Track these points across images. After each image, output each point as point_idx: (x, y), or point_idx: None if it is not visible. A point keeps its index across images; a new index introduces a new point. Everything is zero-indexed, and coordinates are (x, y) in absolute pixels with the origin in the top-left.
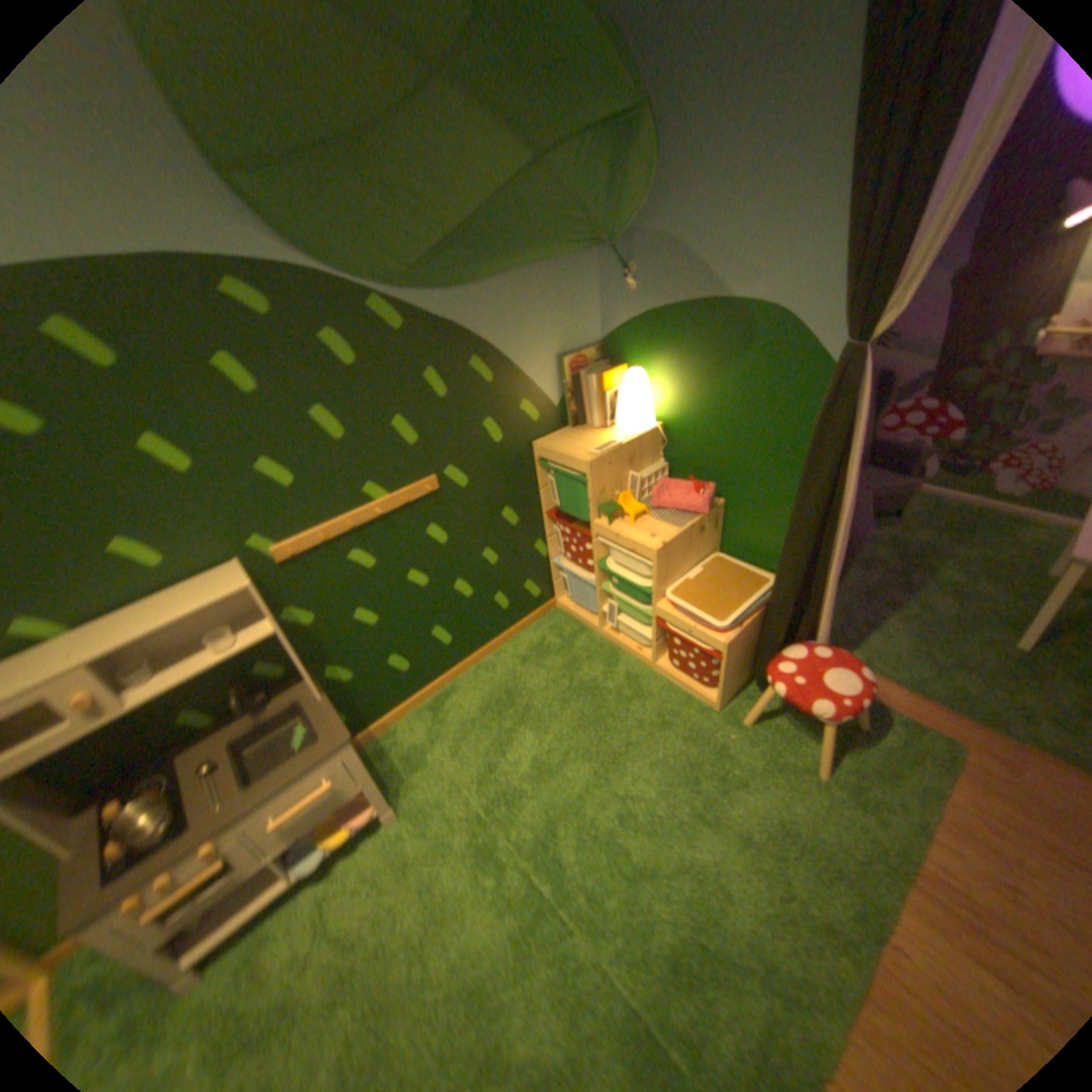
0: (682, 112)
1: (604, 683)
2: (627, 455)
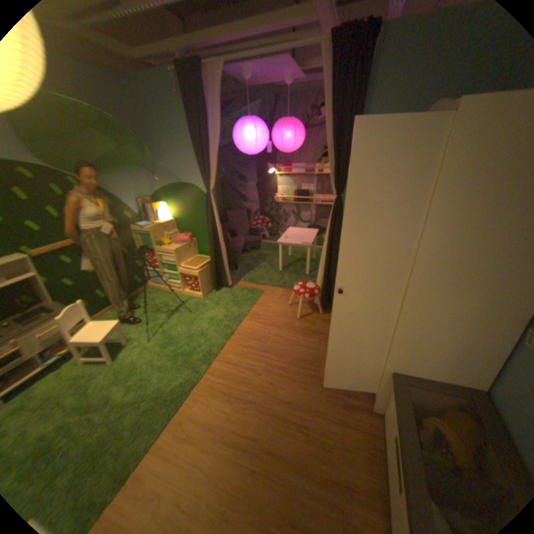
0: (161, 140)
1: (167, 301)
2: (163, 227)
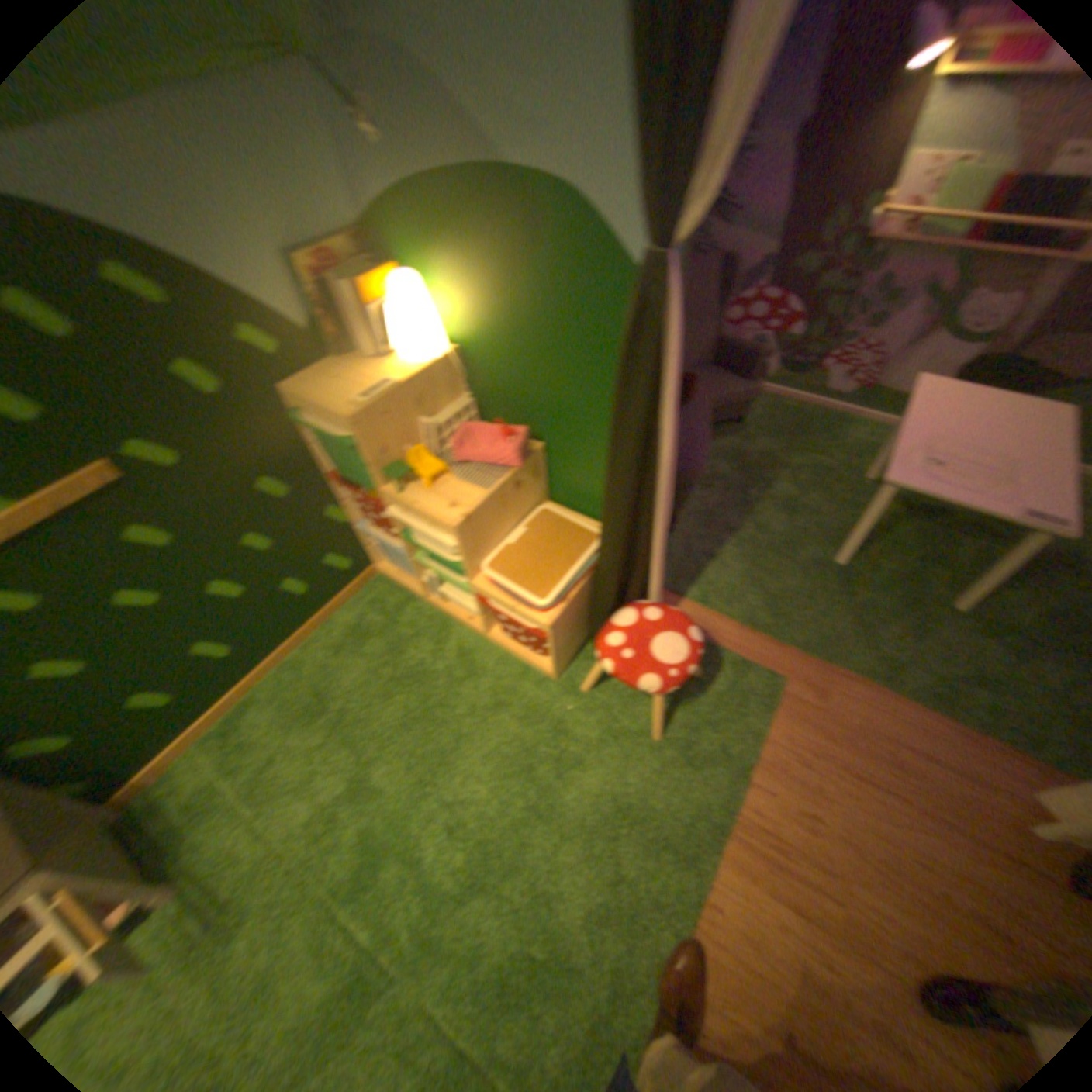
0: None
1: (434, 664)
2: (413, 396)
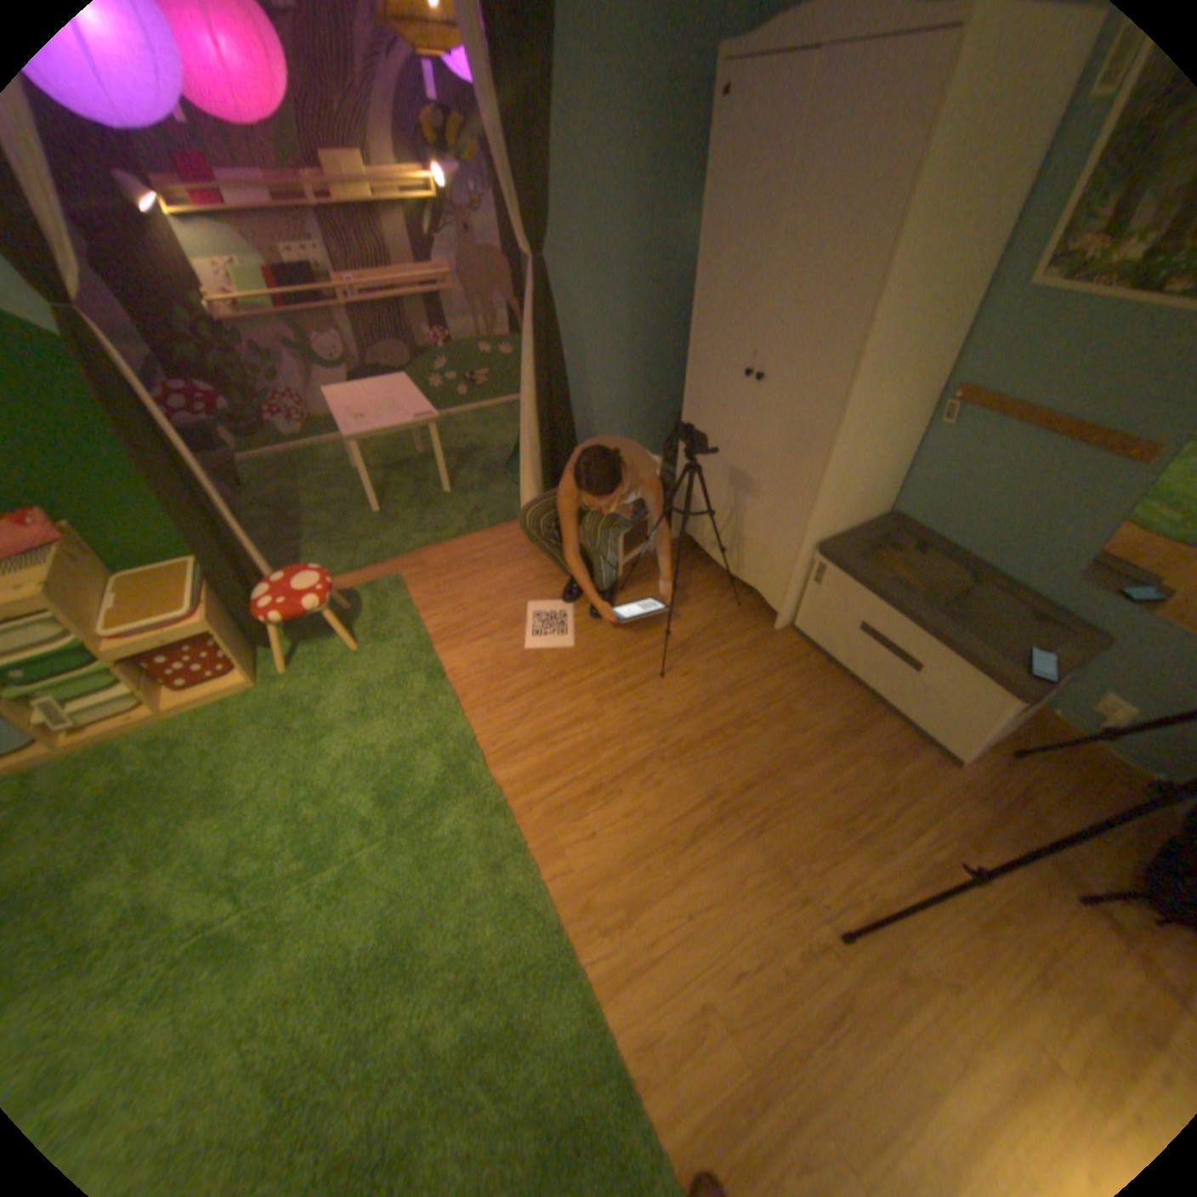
0: None
1: (122, 775)
2: None
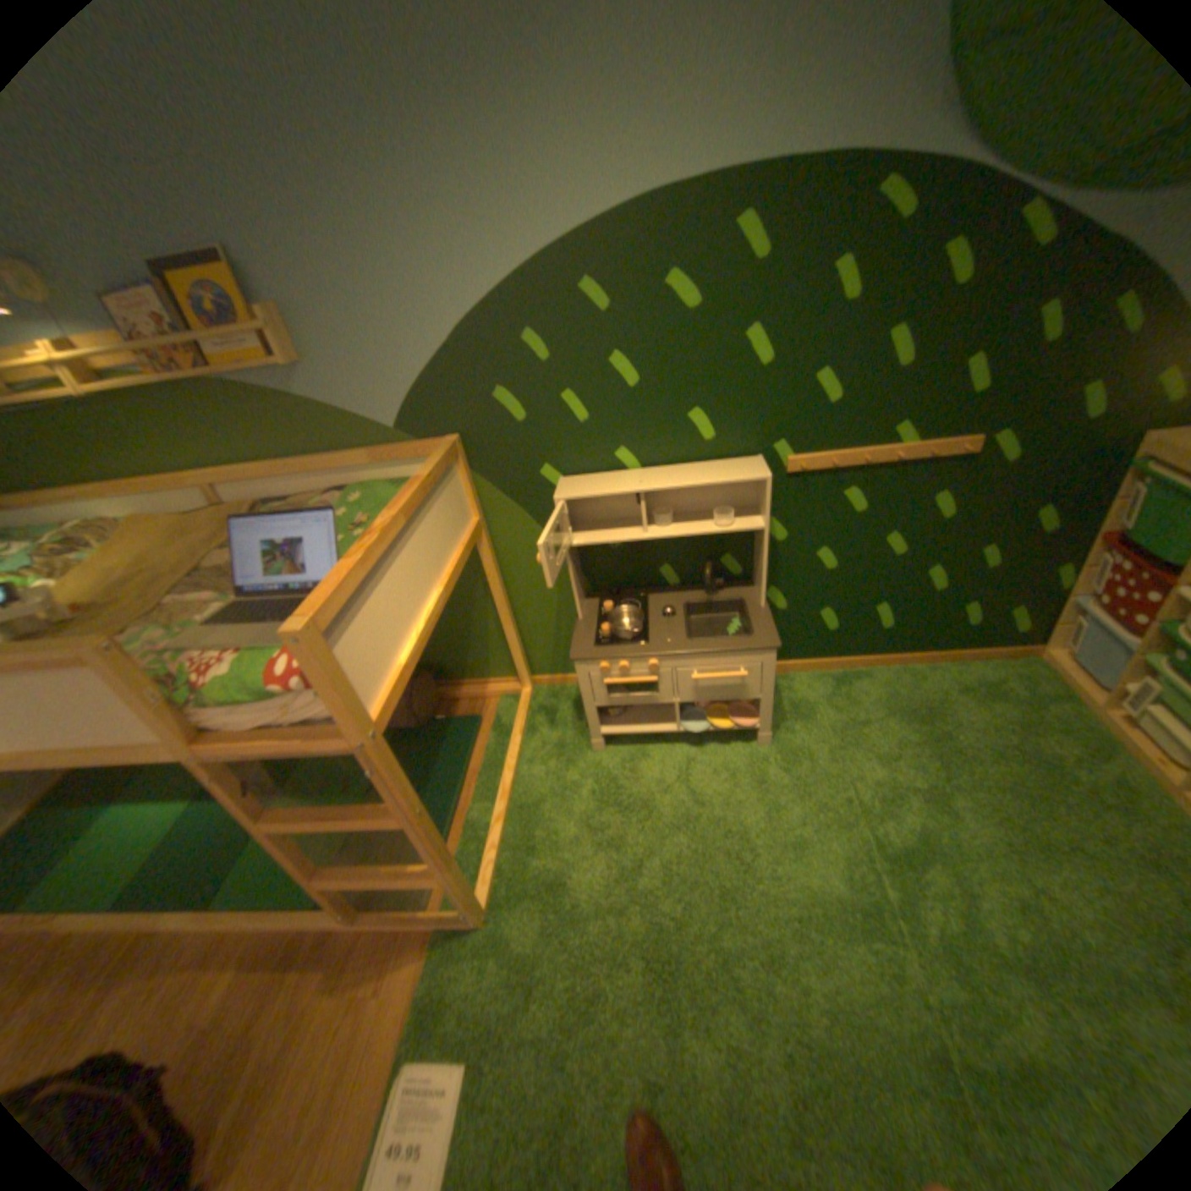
0: None
1: (1074, 771)
2: None
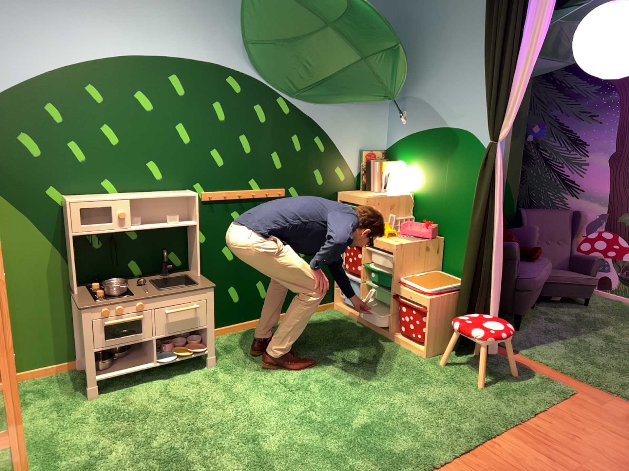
0: (429, 52)
1: (356, 340)
2: (390, 202)
